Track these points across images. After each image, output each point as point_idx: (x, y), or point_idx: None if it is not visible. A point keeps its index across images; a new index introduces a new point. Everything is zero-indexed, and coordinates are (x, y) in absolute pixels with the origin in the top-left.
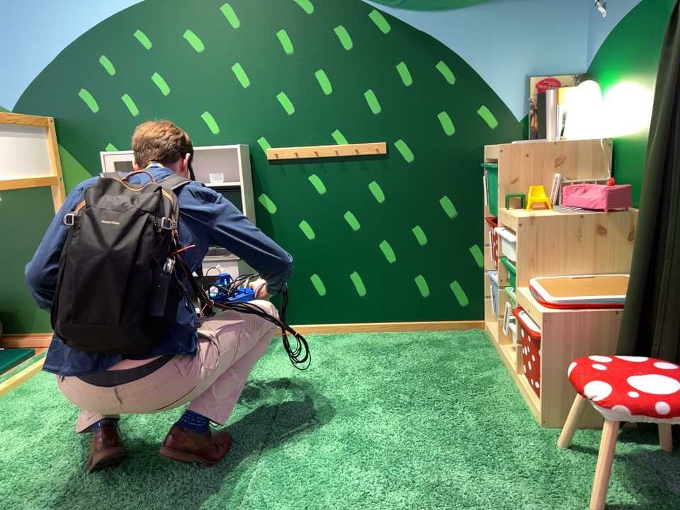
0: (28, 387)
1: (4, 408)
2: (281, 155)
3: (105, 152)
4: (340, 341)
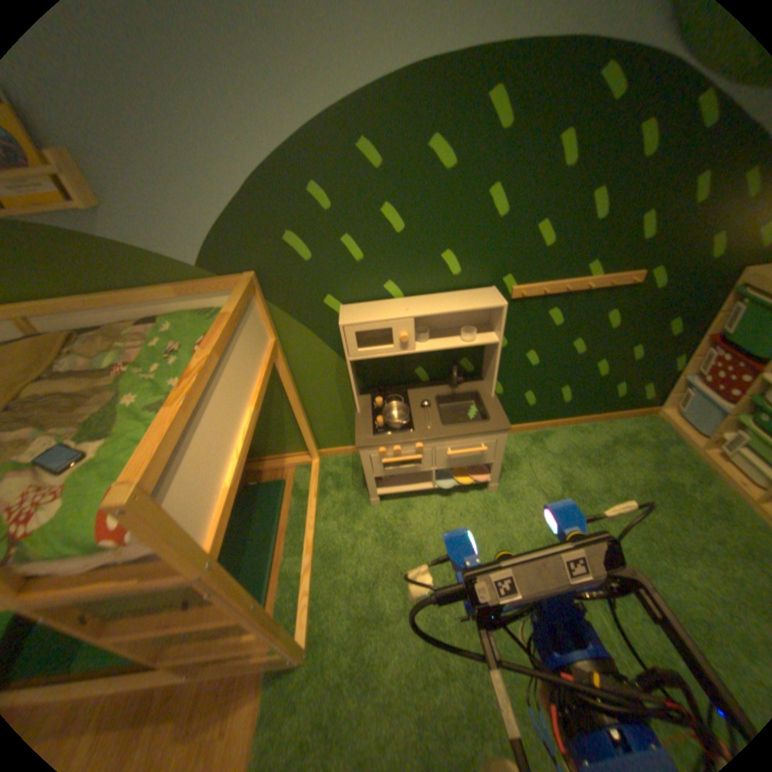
0: (324, 546)
1: (327, 586)
2: (528, 294)
3: (342, 320)
4: (548, 442)
